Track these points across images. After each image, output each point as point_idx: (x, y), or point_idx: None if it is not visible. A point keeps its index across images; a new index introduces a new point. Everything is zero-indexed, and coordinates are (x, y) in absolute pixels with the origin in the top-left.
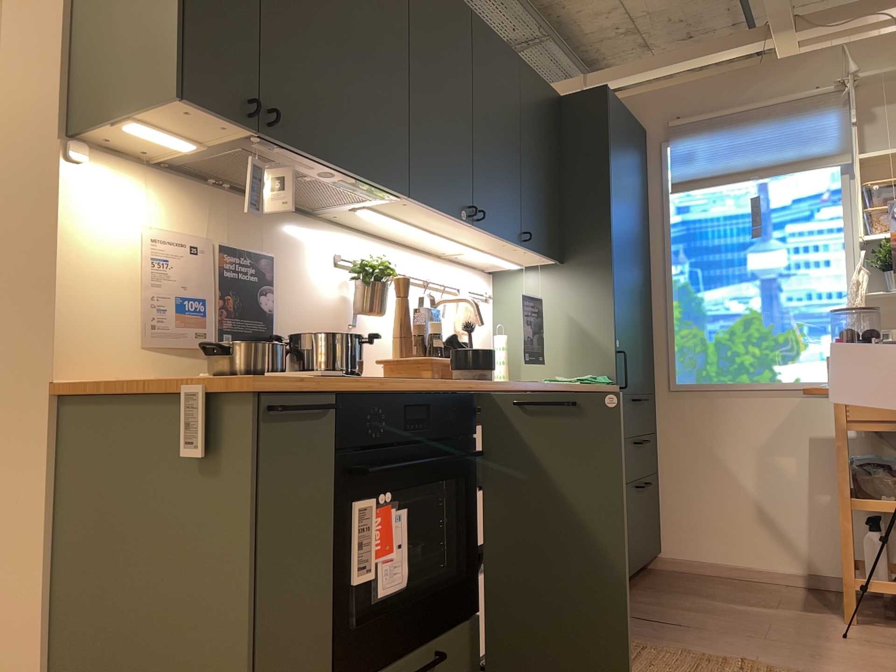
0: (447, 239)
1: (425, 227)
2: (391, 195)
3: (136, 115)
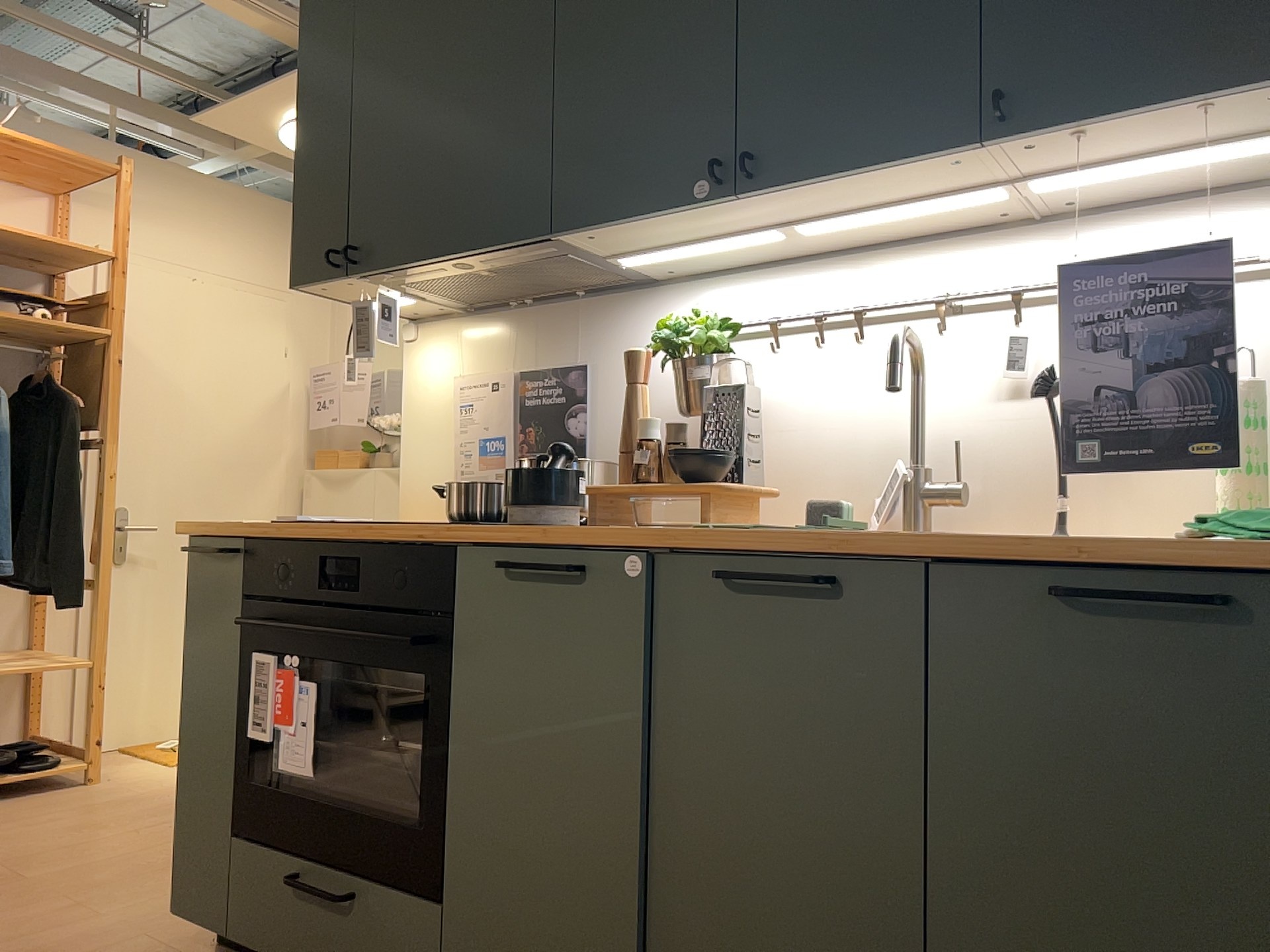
0: (849, 218)
1: (752, 229)
2: (560, 240)
3: (343, 302)
